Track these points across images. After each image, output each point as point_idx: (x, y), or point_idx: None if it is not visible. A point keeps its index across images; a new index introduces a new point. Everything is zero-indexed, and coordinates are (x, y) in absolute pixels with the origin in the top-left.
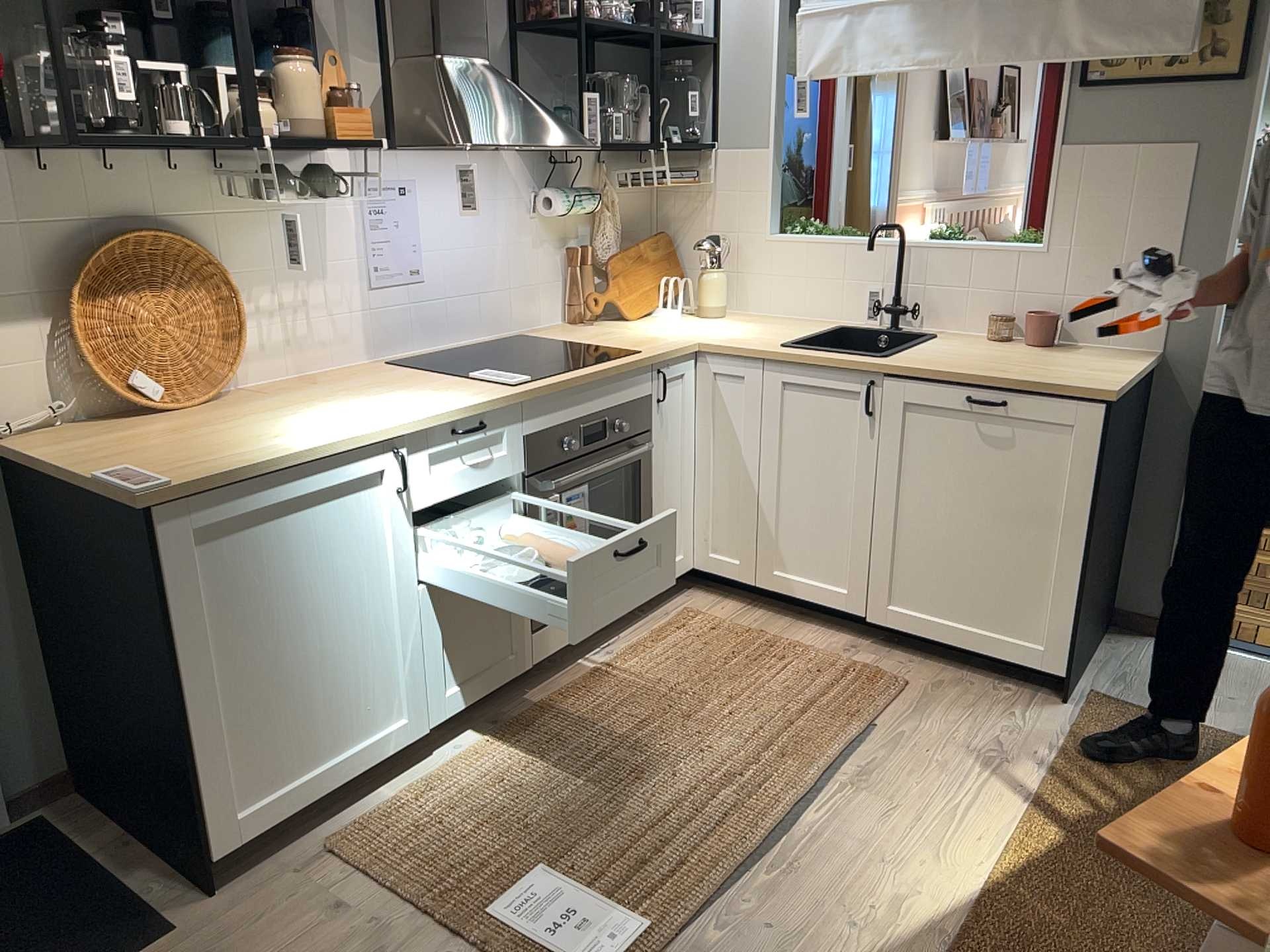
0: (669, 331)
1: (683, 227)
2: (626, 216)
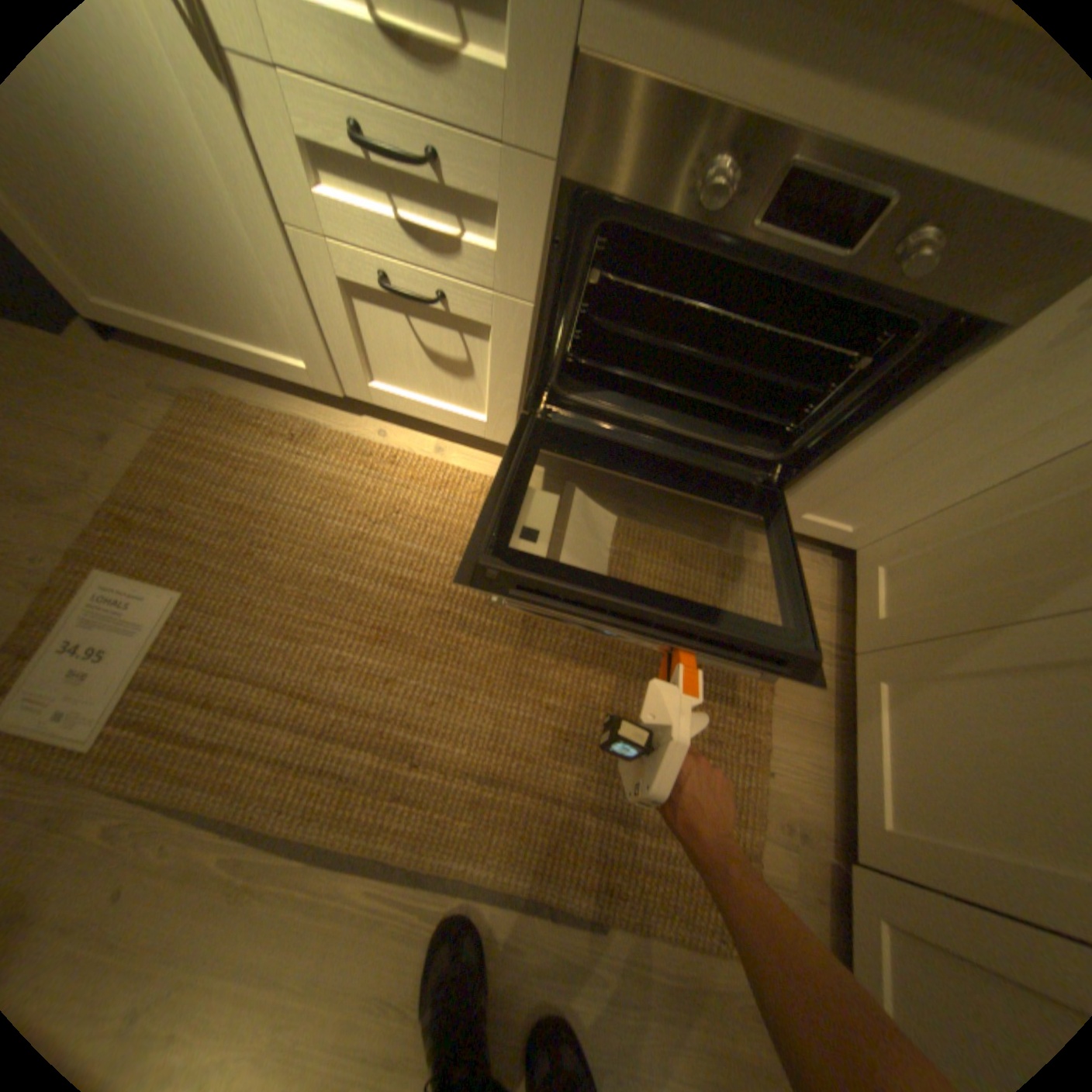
0: None
1: None
2: None
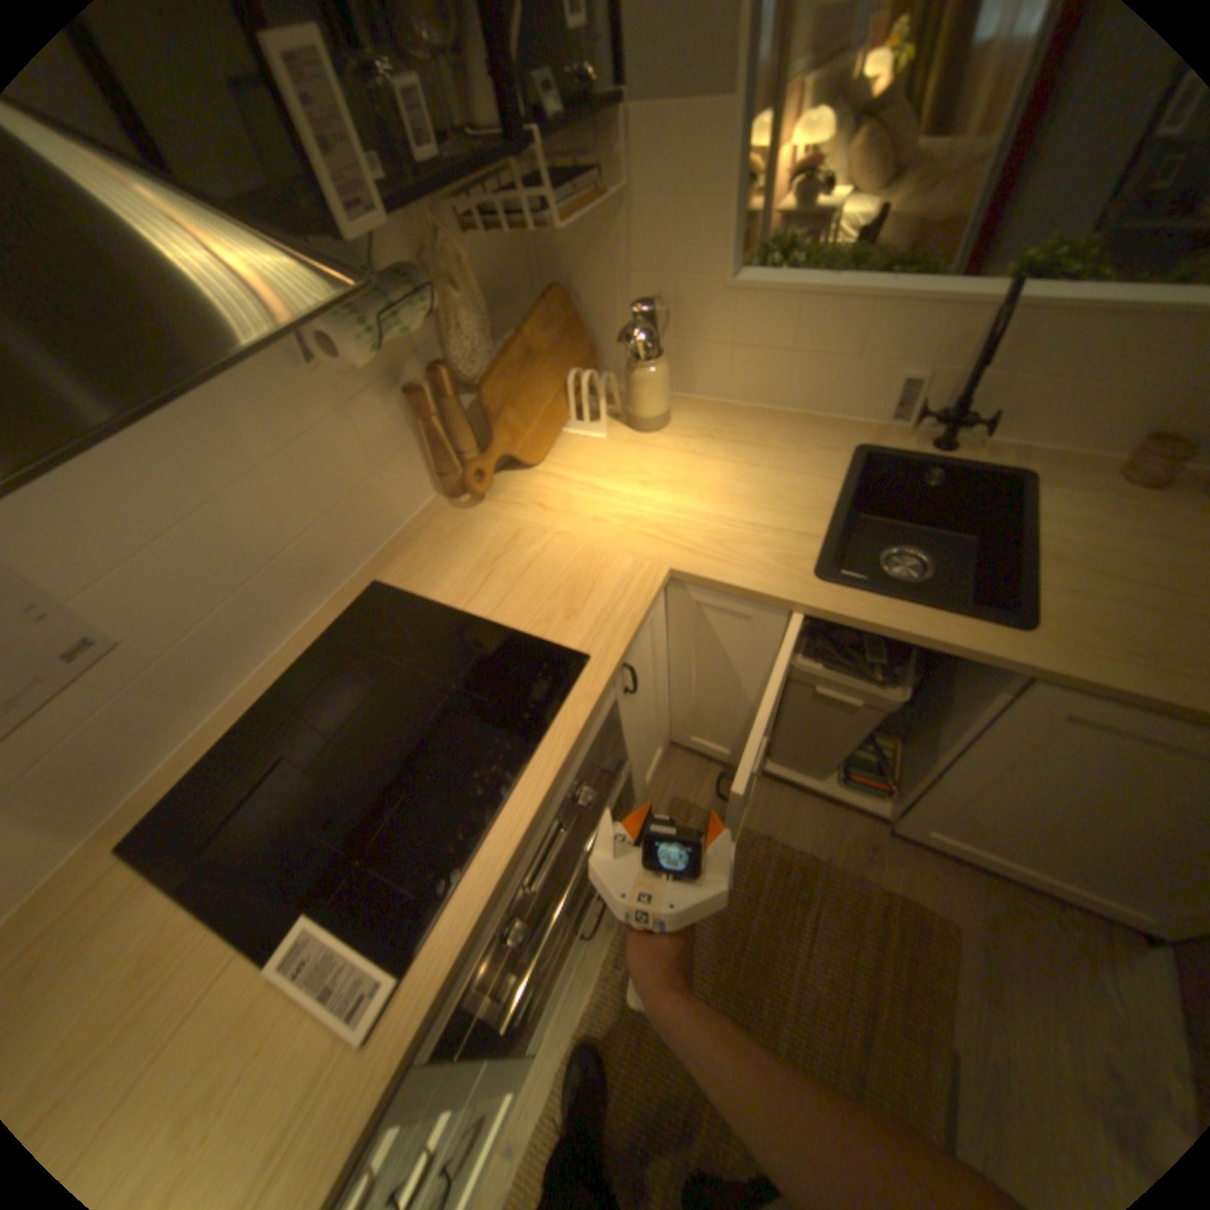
0: (603, 509)
1: (578, 263)
2: (487, 266)
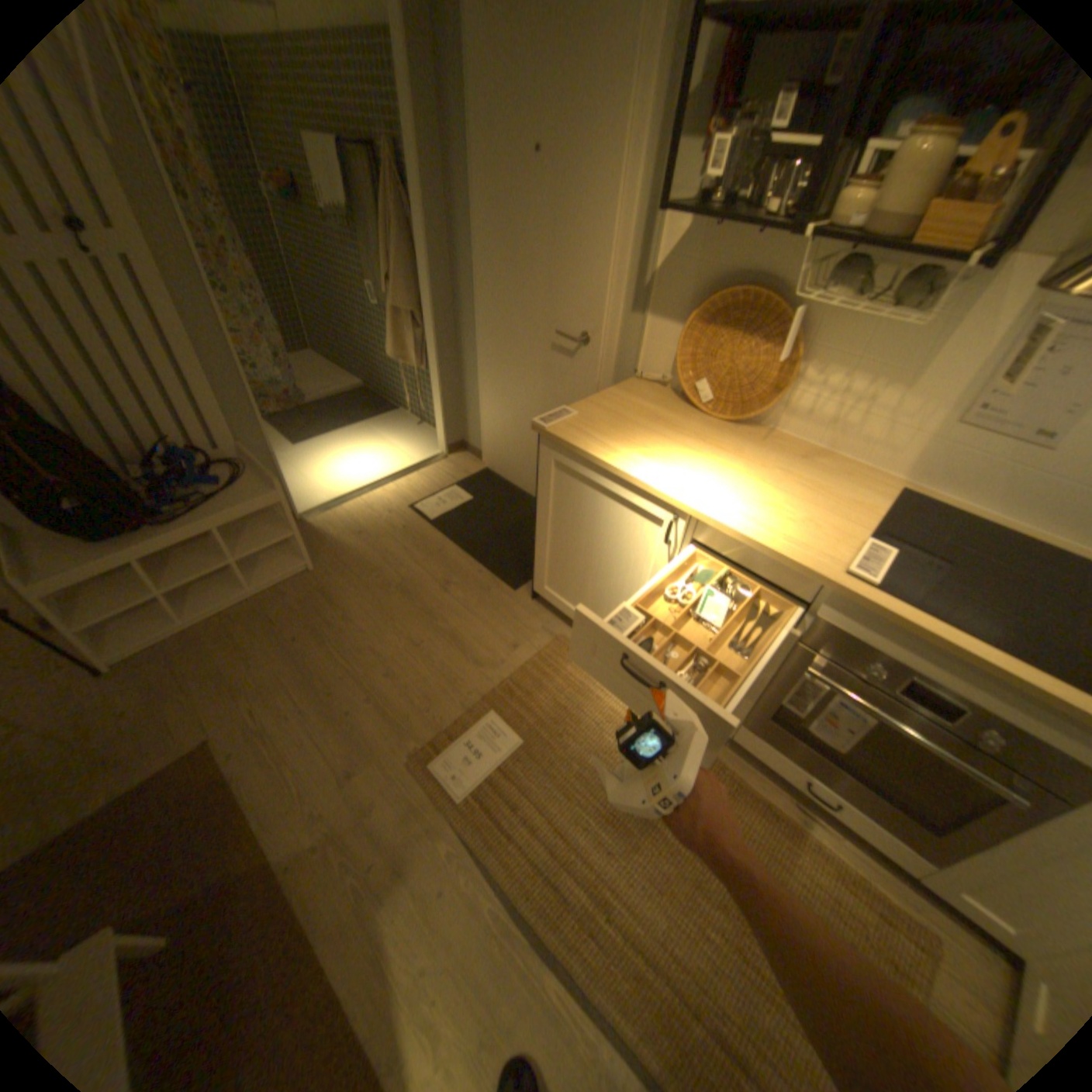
0: None
1: None
2: None
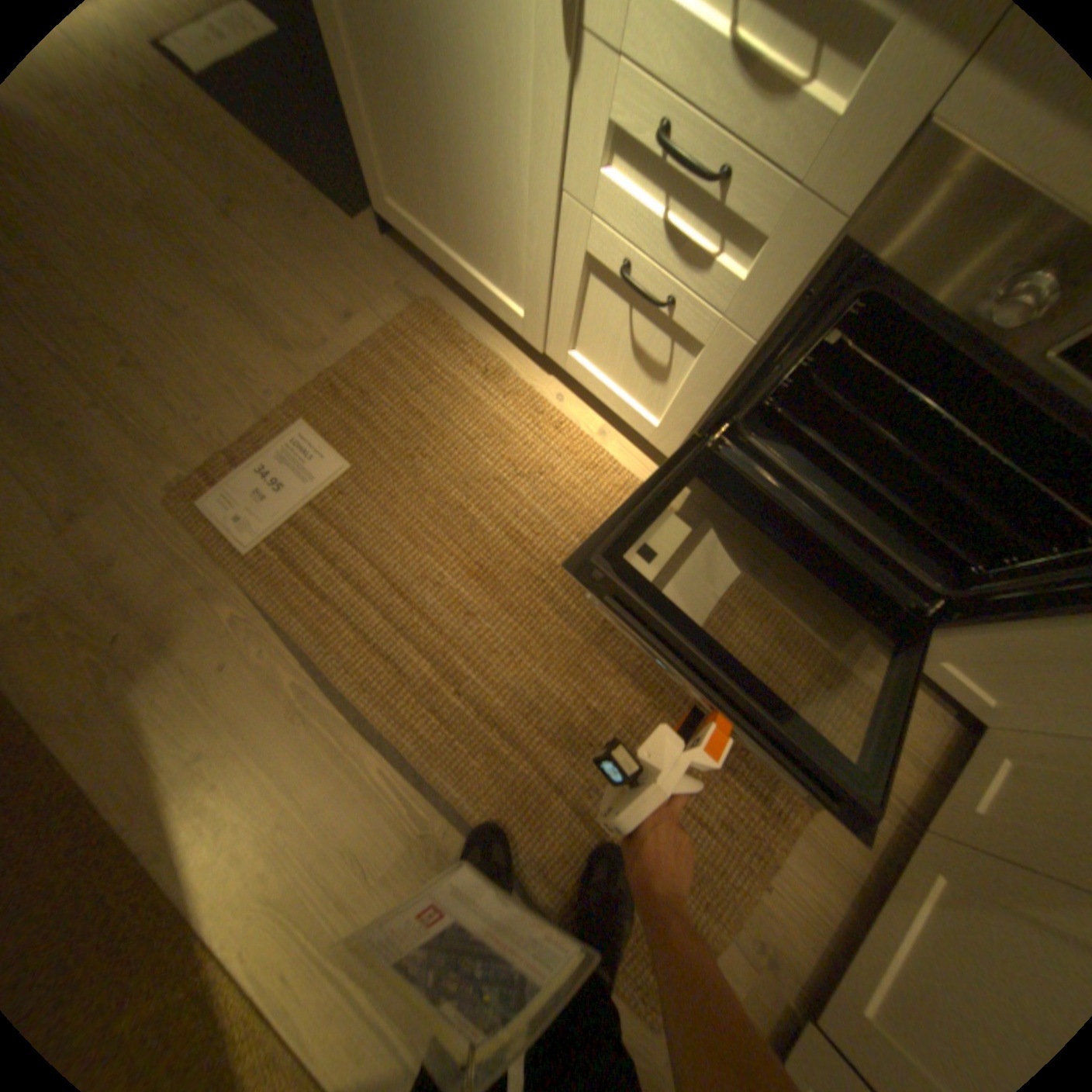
0: None
1: None
2: None
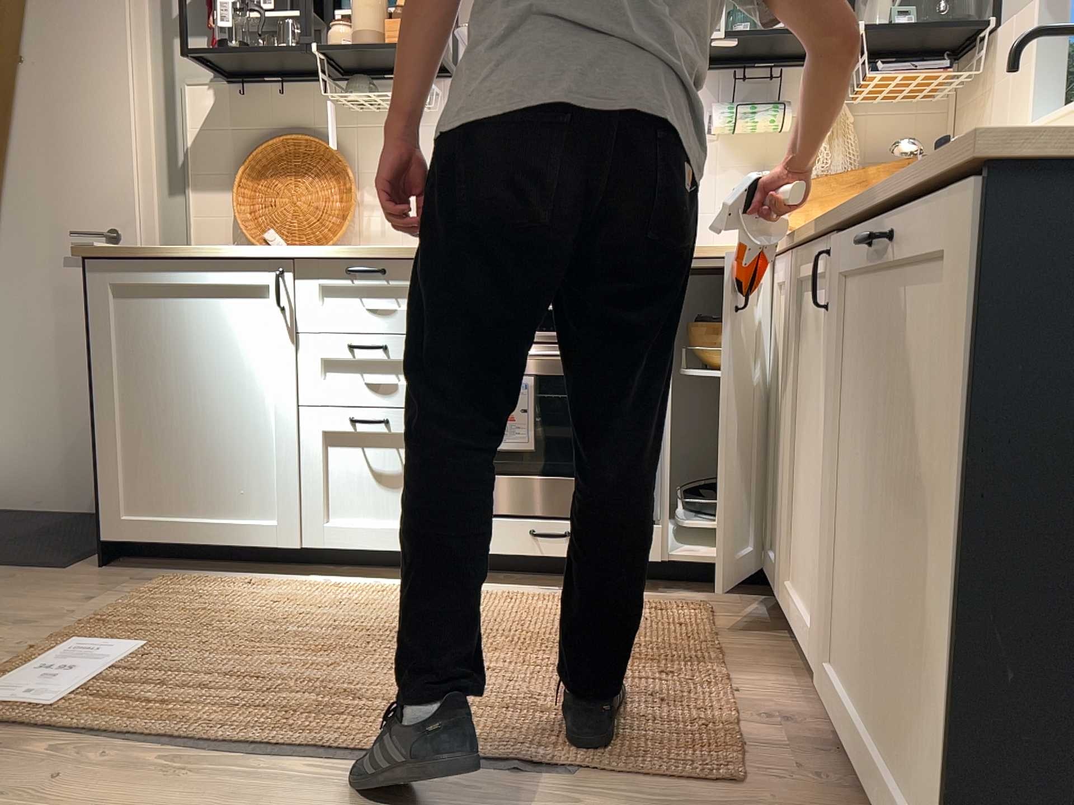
0: None
1: None
2: (883, 144)
